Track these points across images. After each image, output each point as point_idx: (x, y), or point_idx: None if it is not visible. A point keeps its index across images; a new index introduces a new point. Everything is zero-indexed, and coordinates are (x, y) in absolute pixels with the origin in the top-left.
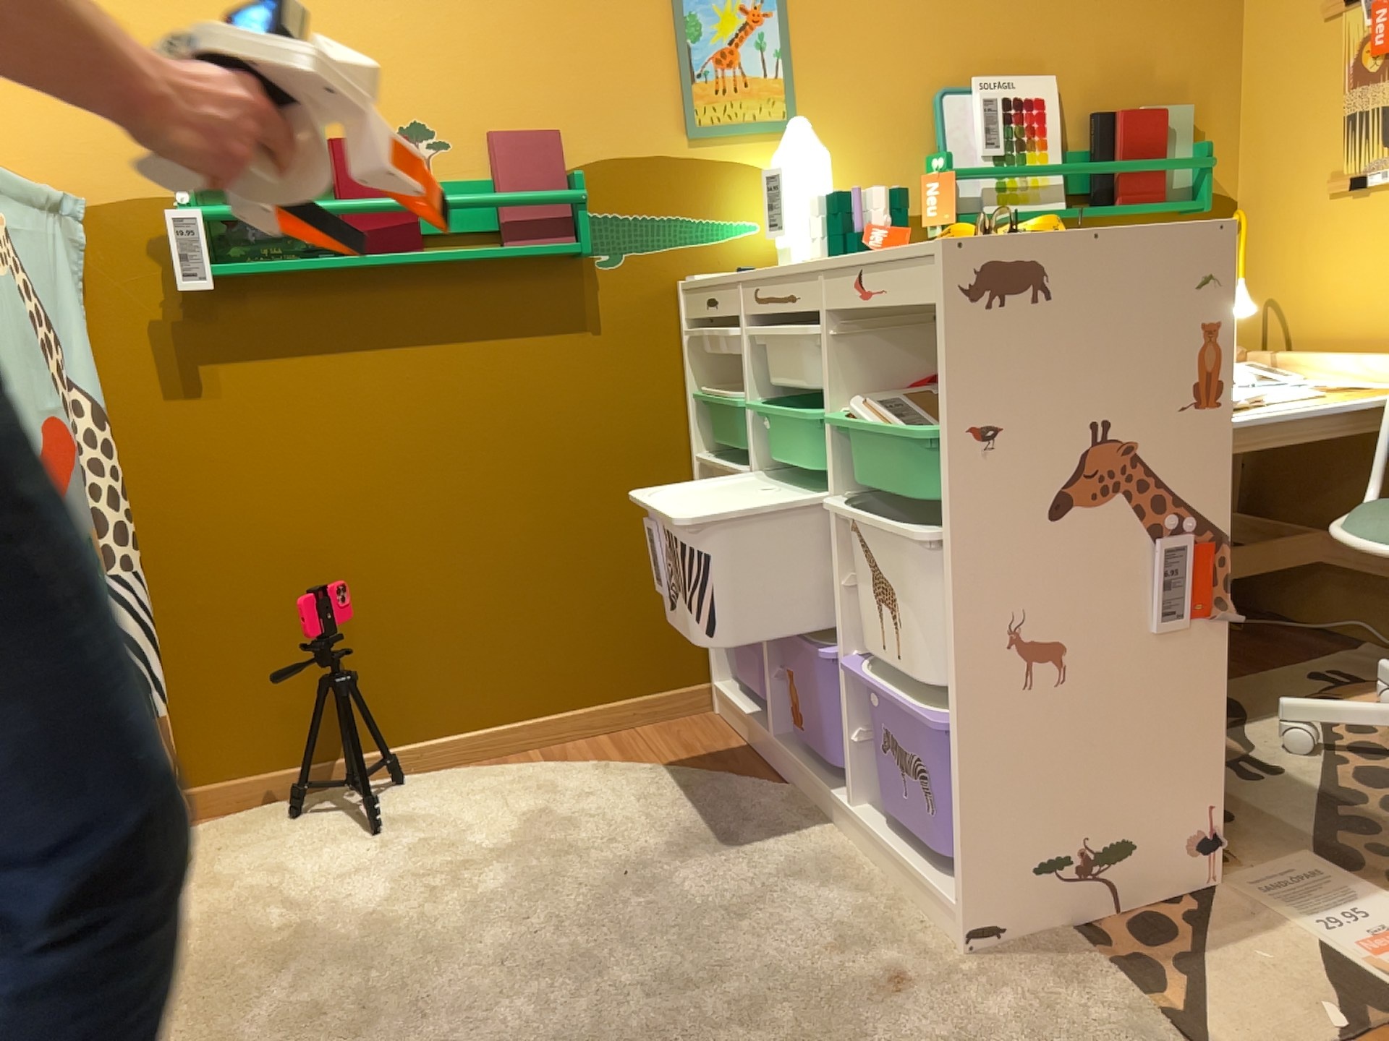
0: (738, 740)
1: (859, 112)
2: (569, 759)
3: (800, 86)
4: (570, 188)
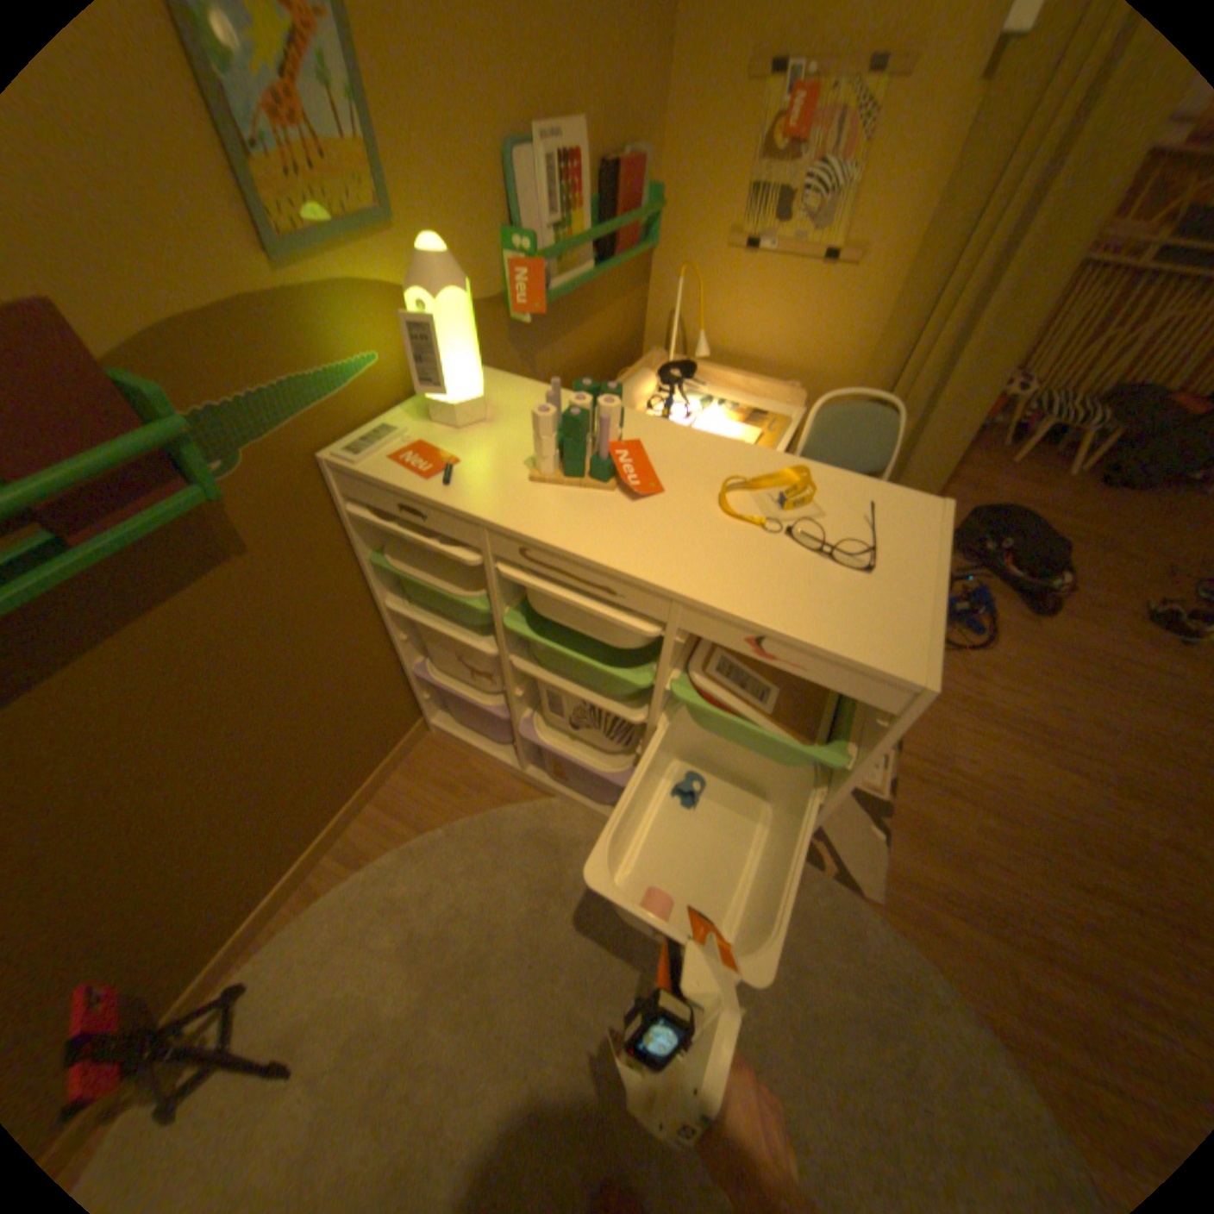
0: (476, 758)
1: (445, 178)
2: (364, 850)
3: (383, 148)
4: (134, 403)
